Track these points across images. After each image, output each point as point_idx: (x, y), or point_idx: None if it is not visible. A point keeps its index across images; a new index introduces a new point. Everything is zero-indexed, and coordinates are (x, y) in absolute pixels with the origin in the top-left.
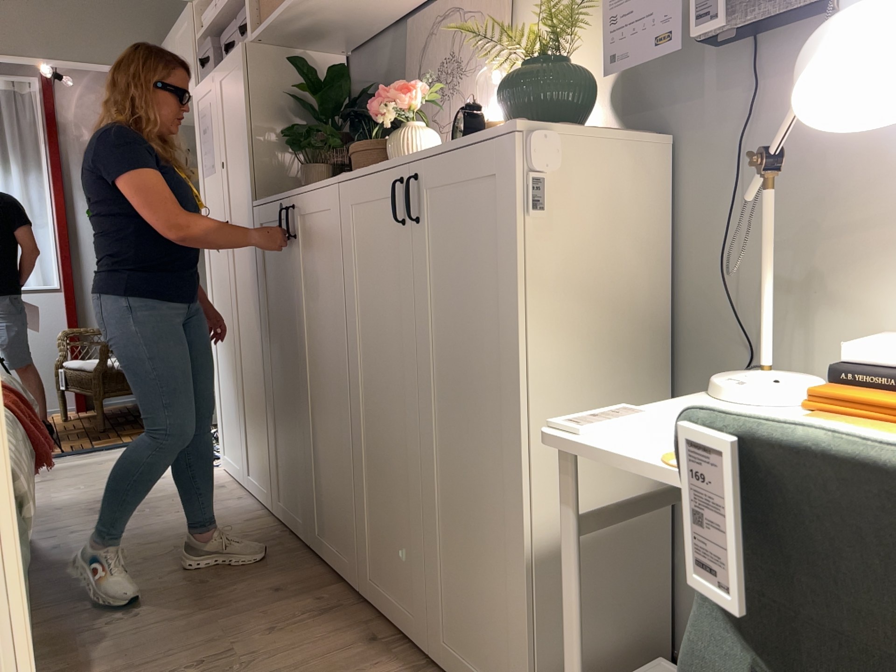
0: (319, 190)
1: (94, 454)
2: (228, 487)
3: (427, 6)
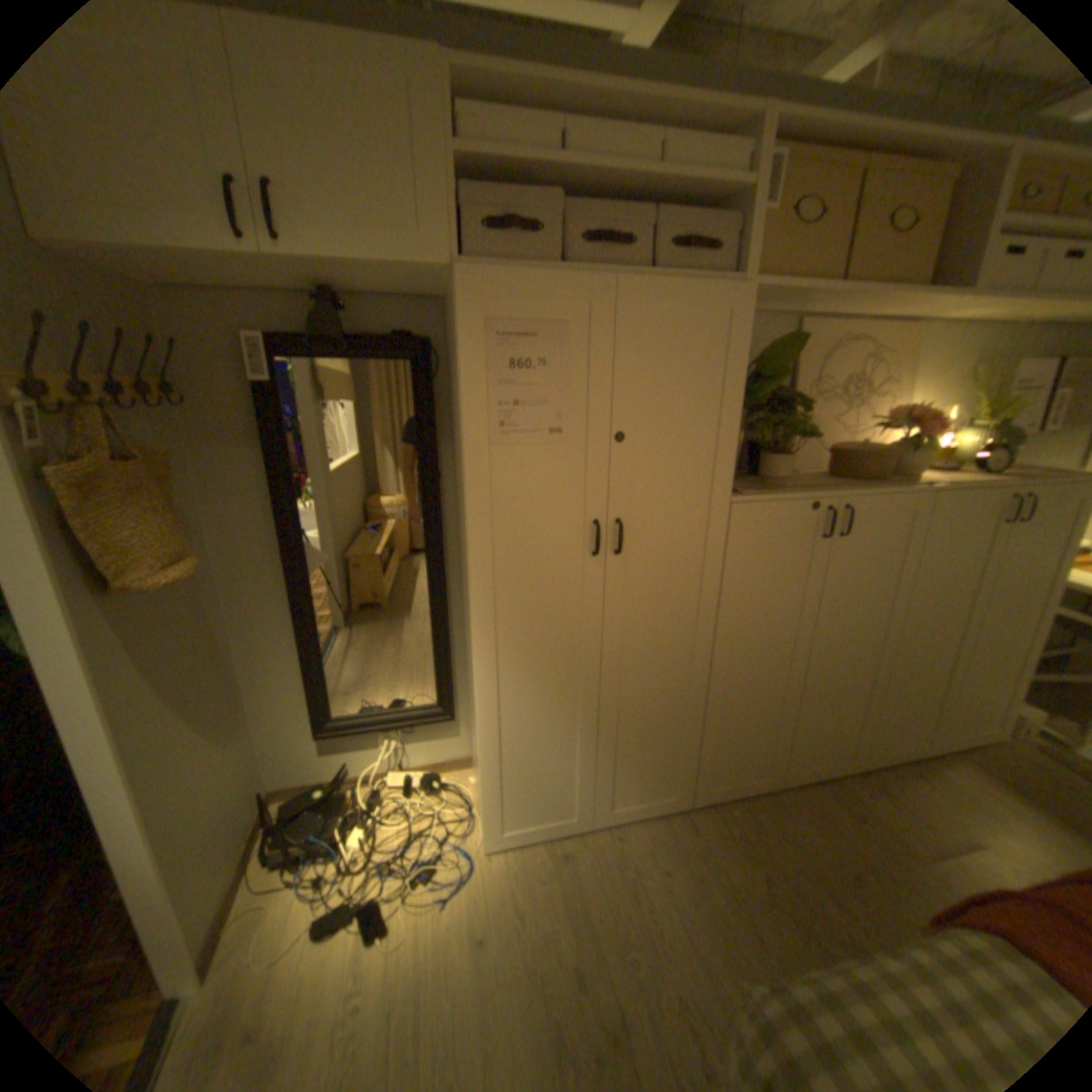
0: (907, 495)
1: None
2: (573, 849)
3: (829, 317)
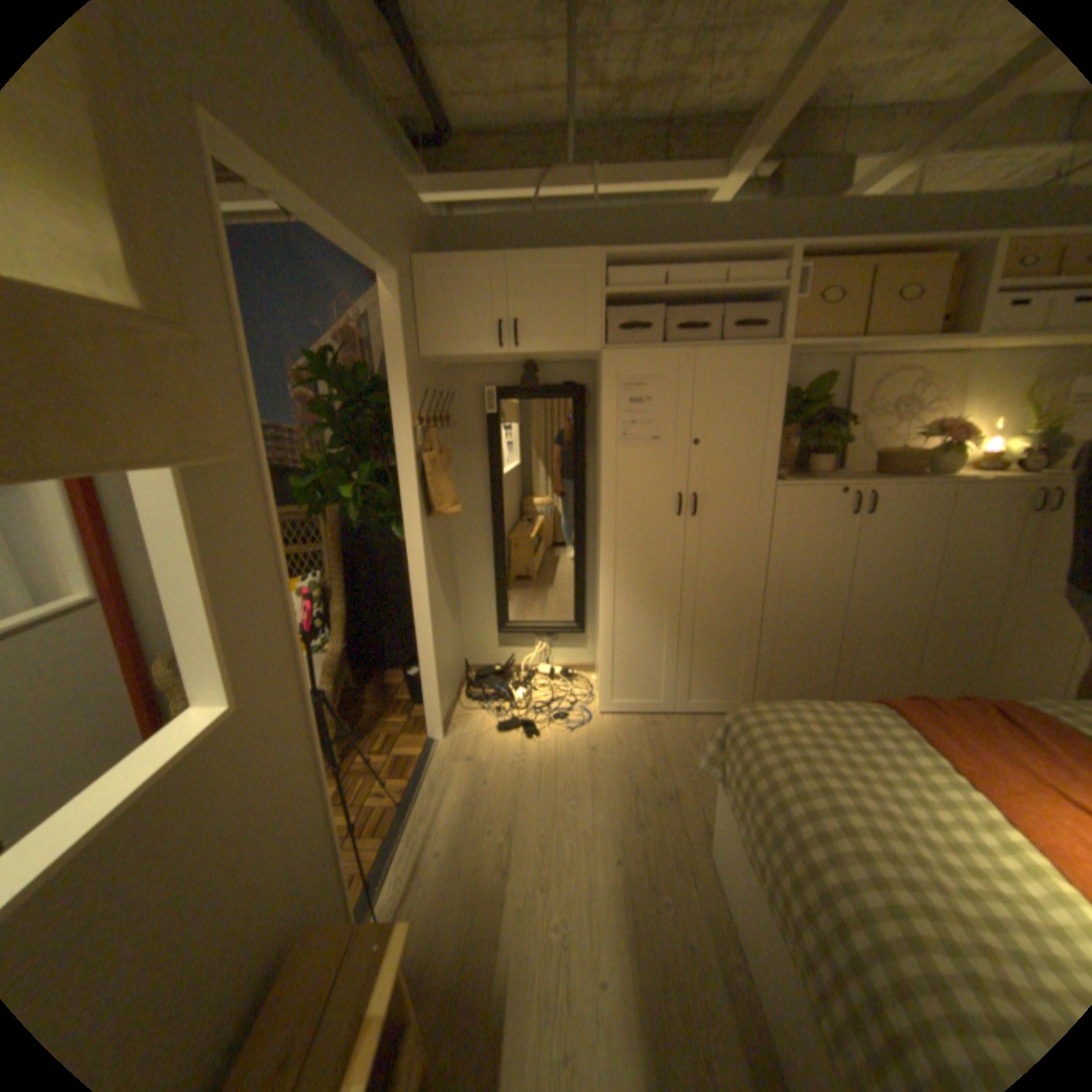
0: (928, 486)
1: (431, 784)
2: (658, 721)
3: (879, 355)
